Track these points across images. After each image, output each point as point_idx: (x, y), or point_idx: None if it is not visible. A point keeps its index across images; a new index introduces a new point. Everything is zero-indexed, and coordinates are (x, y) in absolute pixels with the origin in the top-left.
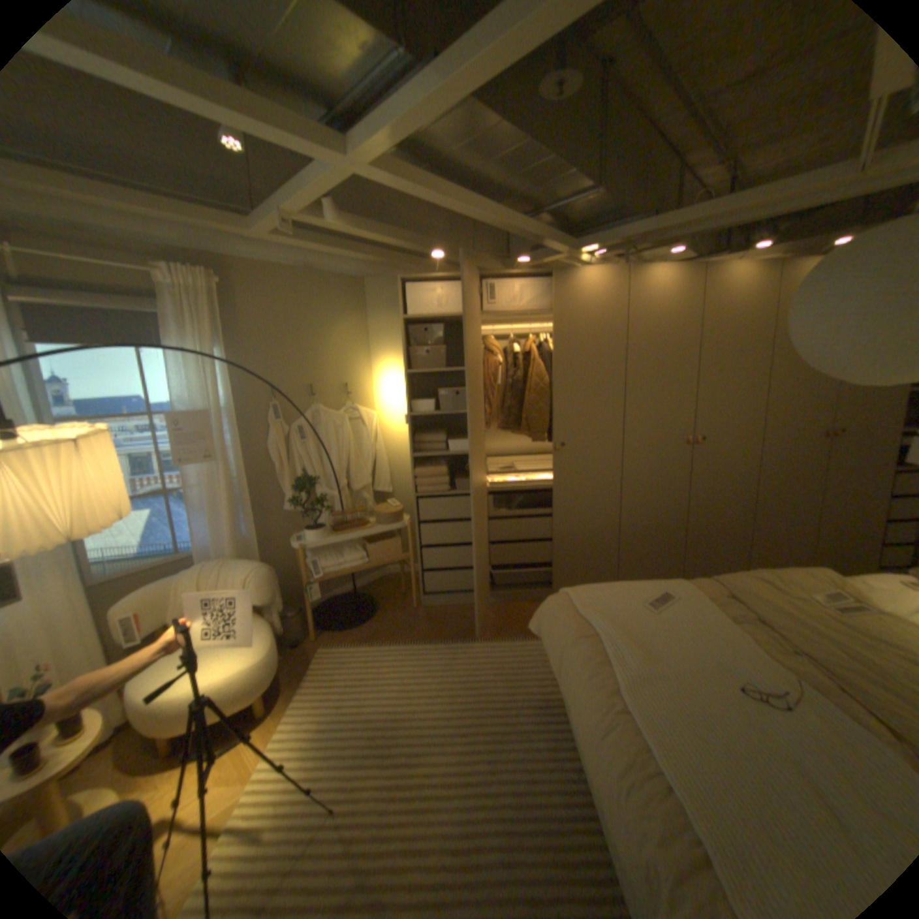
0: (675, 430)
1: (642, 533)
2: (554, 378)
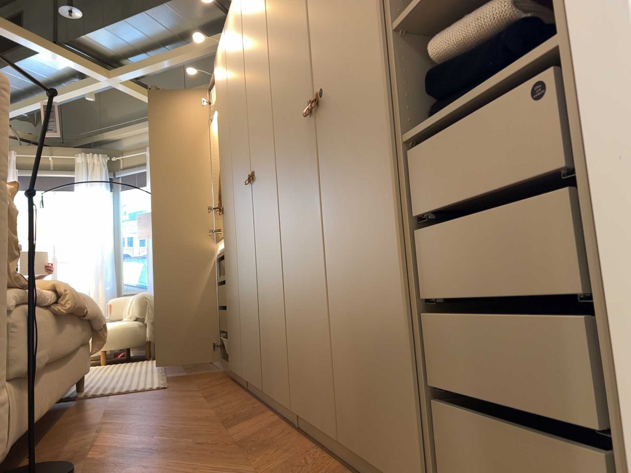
0: (247, 171)
1: (247, 299)
2: (222, 150)
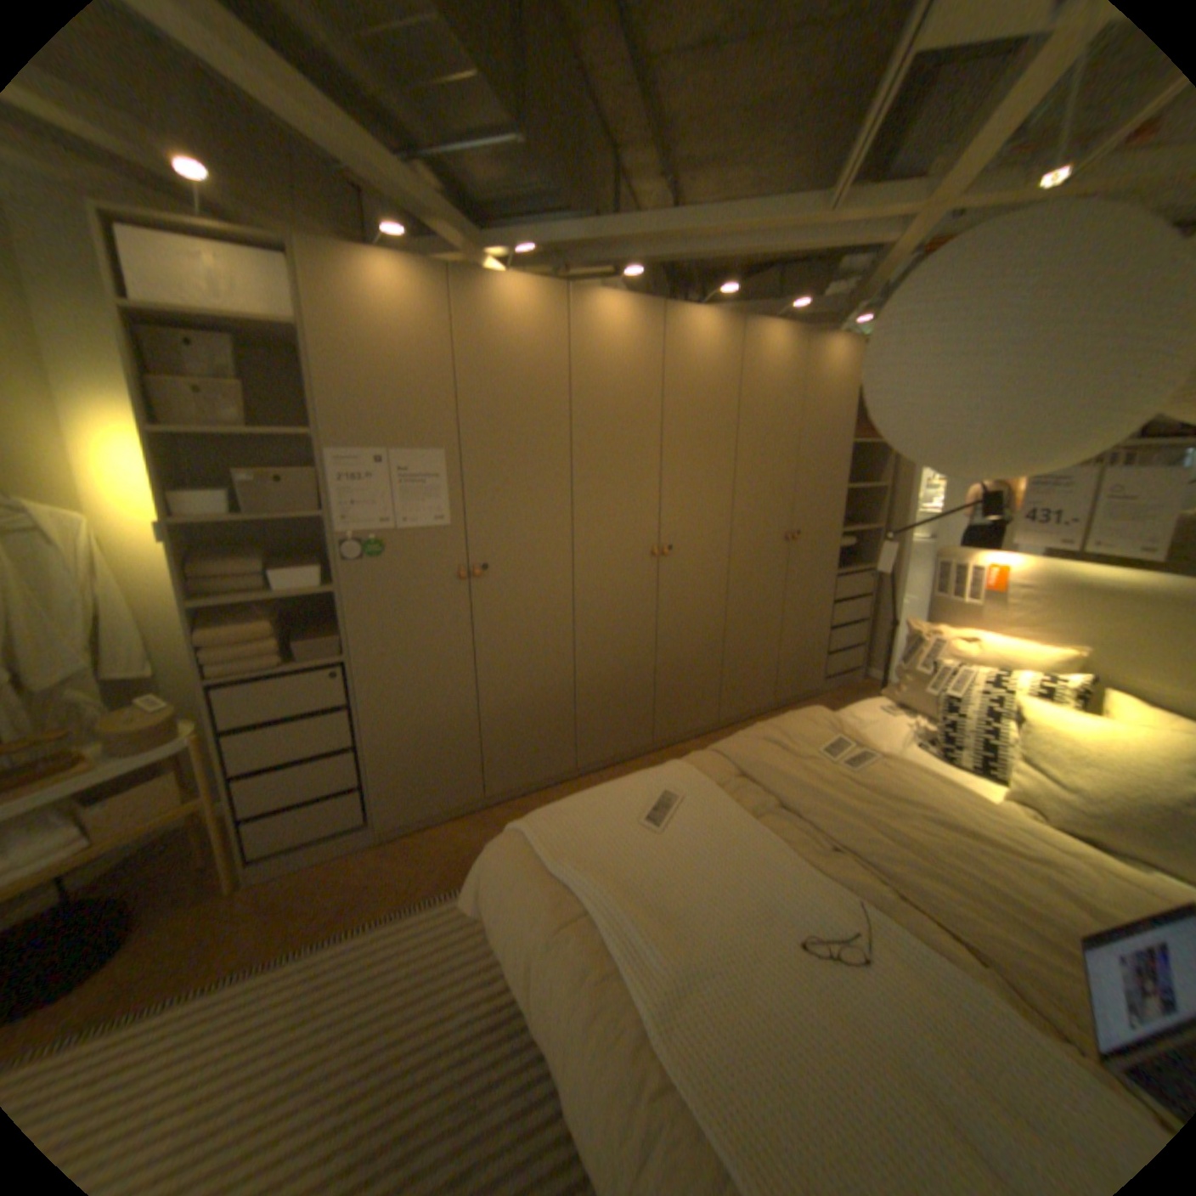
0: (637, 539)
1: (603, 684)
2: (463, 458)
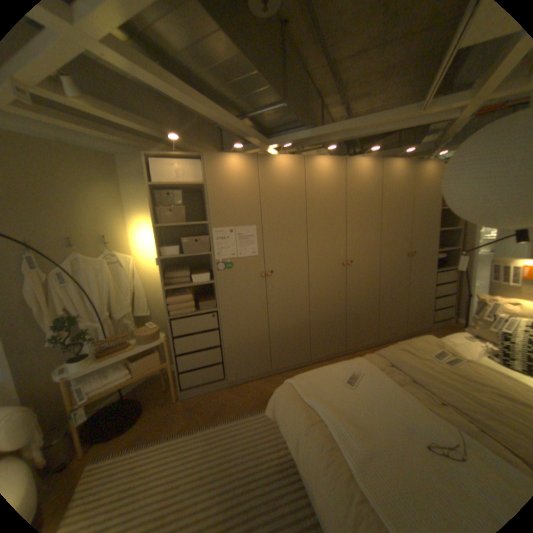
0: (336, 258)
1: (323, 322)
2: (264, 228)
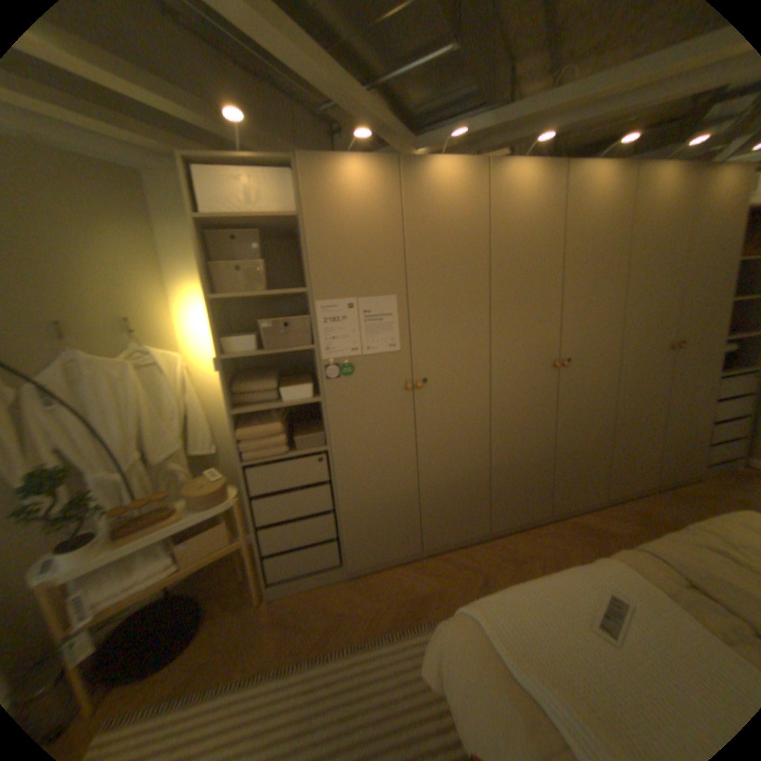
0: (543, 353)
1: (514, 468)
2: (411, 299)
